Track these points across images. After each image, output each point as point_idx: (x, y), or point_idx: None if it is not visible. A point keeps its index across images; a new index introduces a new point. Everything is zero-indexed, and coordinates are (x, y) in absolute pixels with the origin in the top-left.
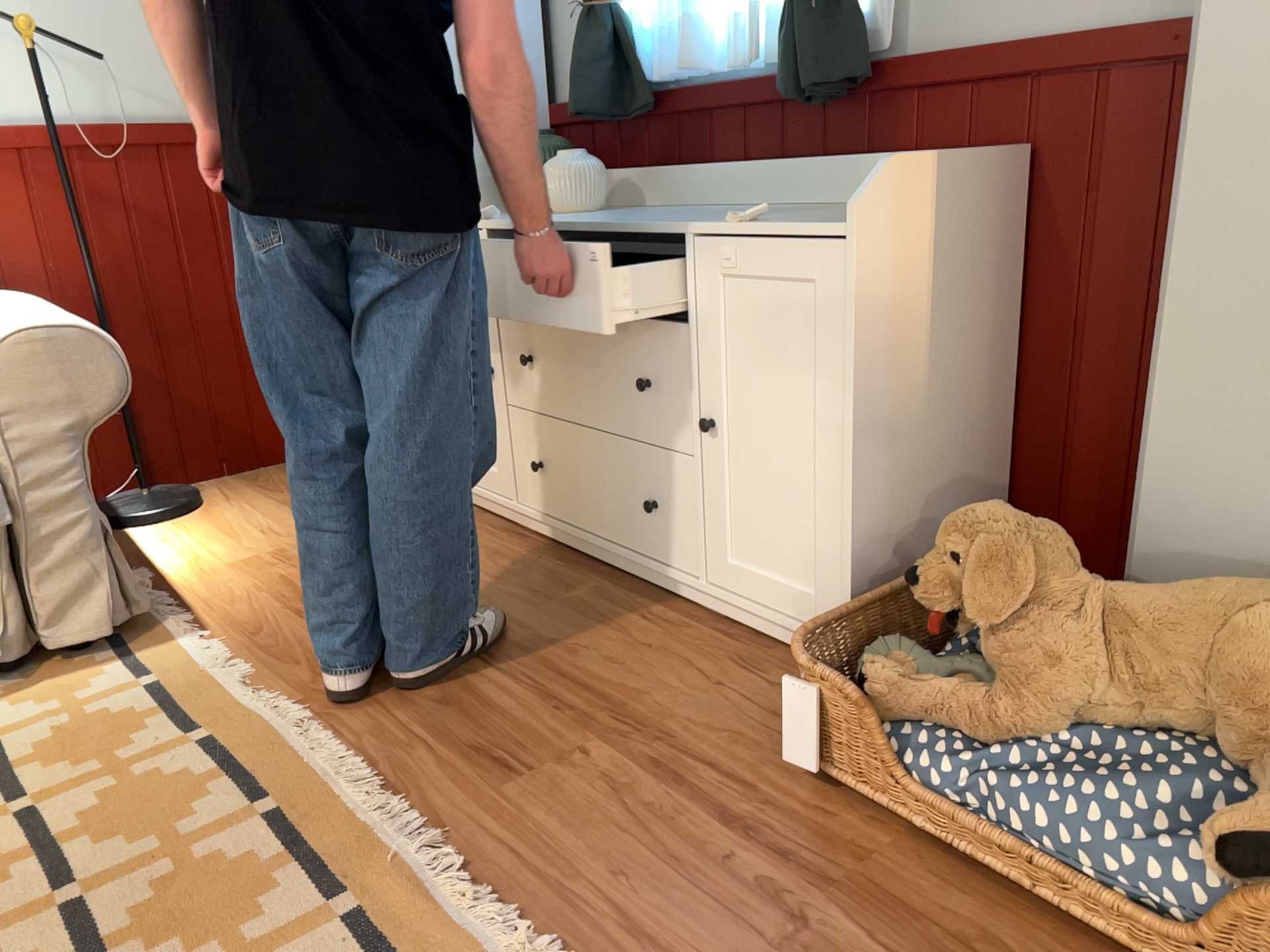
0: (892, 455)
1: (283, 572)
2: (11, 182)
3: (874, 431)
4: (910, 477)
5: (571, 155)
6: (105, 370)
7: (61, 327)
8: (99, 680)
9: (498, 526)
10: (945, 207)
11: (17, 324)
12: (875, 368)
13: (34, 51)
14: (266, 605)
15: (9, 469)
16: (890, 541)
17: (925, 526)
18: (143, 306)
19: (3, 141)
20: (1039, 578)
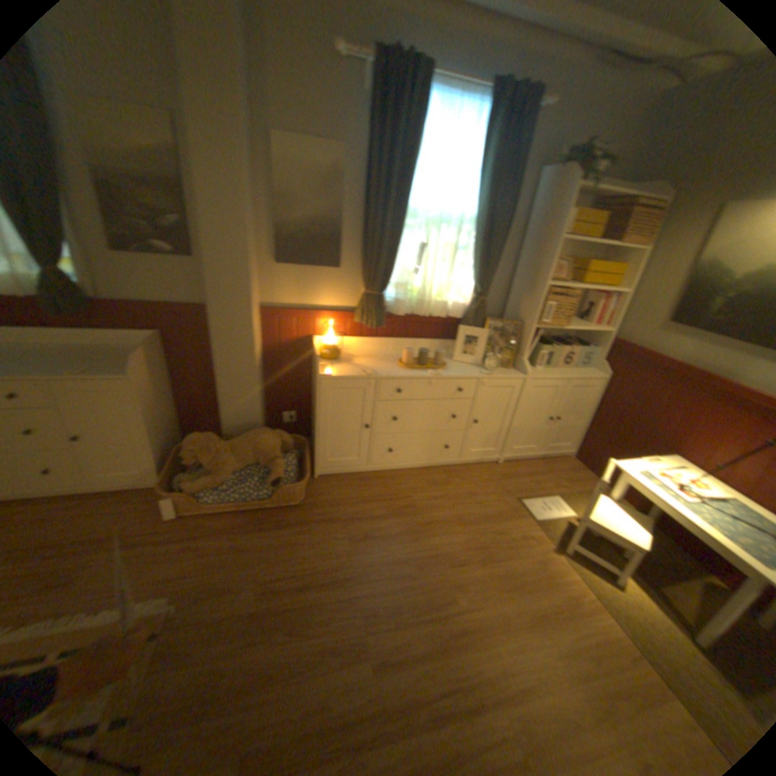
0: (155, 428)
1: None
2: None
3: (151, 425)
4: (160, 430)
5: None
6: None
7: None
8: None
9: None
10: (141, 351)
11: None
12: (147, 409)
13: None
14: None
15: None
16: (160, 449)
17: (166, 439)
18: None
19: None
20: (215, 448)
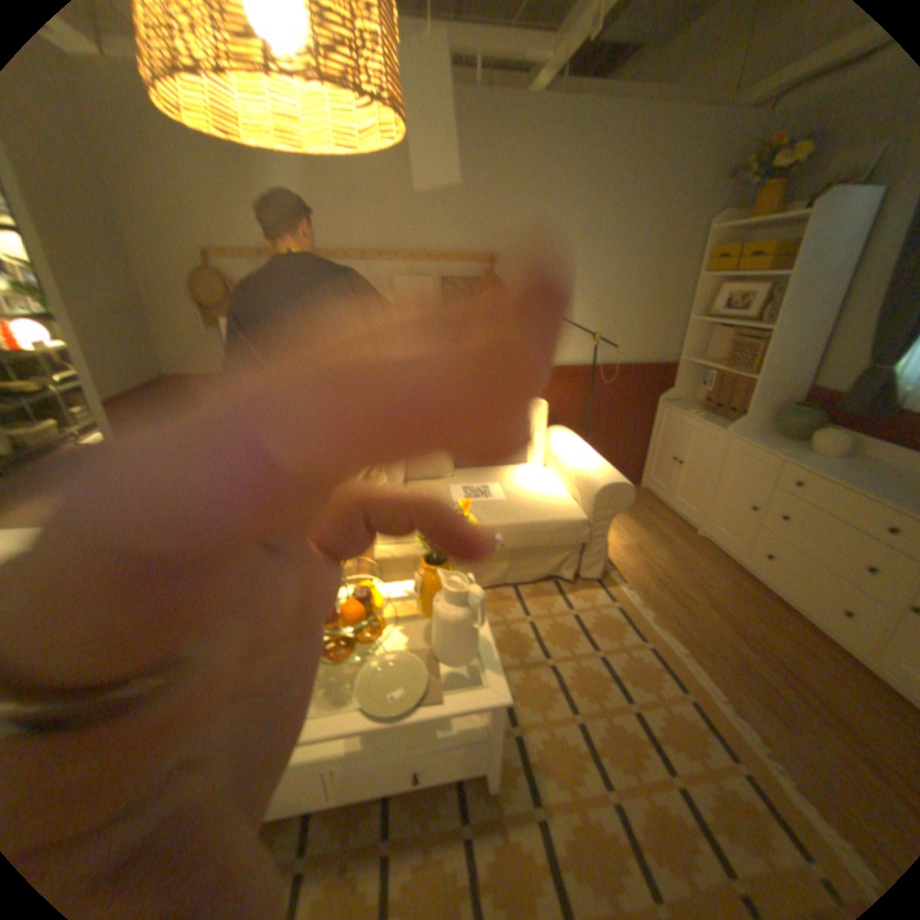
0: None
1: (643, 559)
2: (566, 383)
3: None
4: None
5: (834, 428)
6: (627, 497)
7: (619, 482)
8: (598, 598)
9: (731, 564)
10: None
11: (600, 473)
12: None
13: (595, 344)
14: (644, 578)
15: (589, 524)
16: None
17: None
18: (591, 427)
19: (569, 370)
20: None
